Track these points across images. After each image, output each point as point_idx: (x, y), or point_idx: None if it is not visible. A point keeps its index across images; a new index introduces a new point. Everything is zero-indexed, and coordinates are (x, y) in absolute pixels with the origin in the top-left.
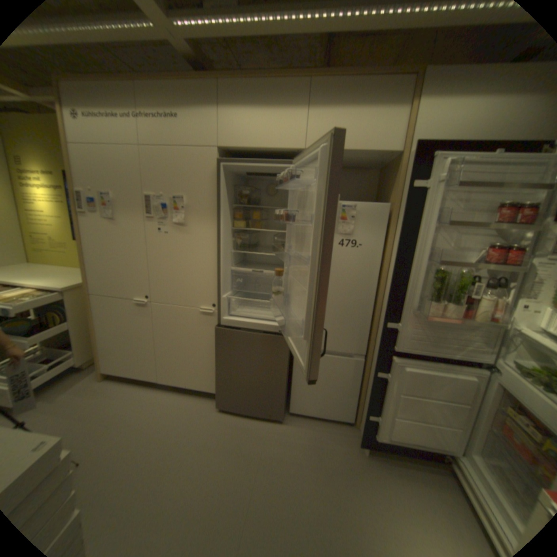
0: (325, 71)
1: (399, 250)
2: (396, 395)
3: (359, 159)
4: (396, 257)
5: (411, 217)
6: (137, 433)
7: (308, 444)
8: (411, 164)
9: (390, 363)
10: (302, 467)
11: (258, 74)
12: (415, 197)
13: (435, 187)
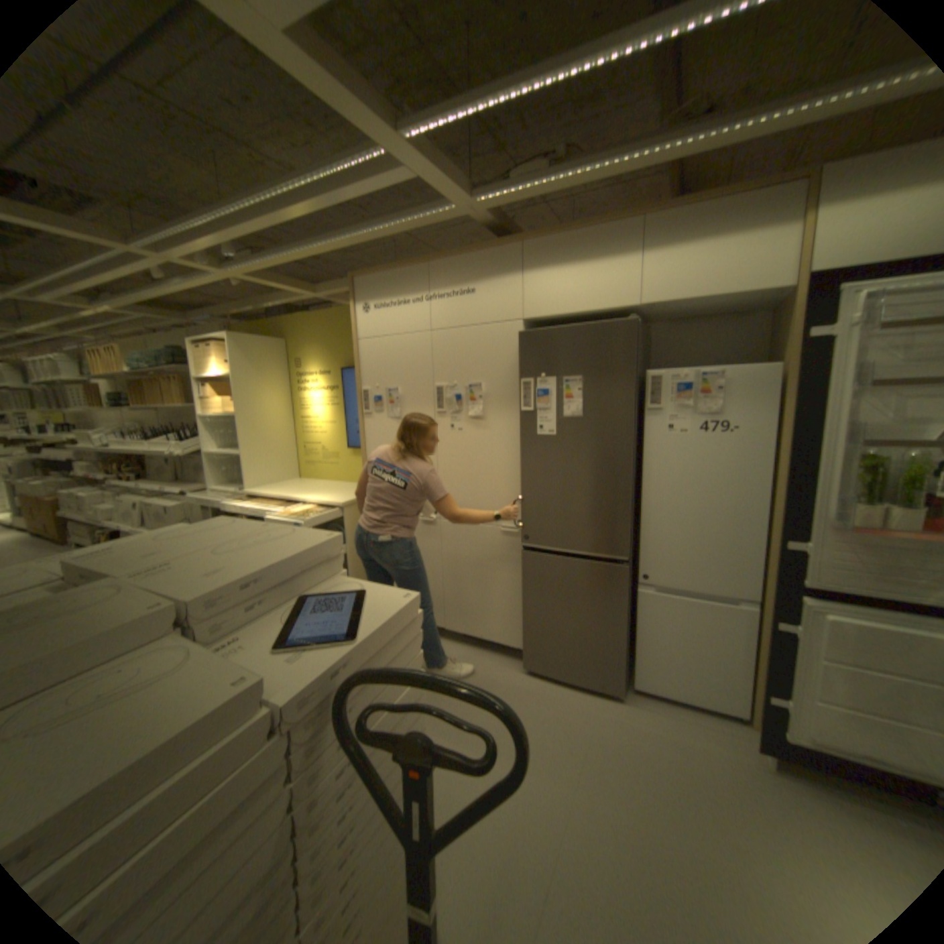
0: (663, 205)
1: (802, 432)
2: (817, 664)
3: (730, 304)
4: (799, 443)
5: (811, 380)
6: None
7: (667, 738)
8: (812, 304)
9: (799, 609)
10: (657, 764)
11: (574, 227)
12: (814, 352)
13: (846, 335)
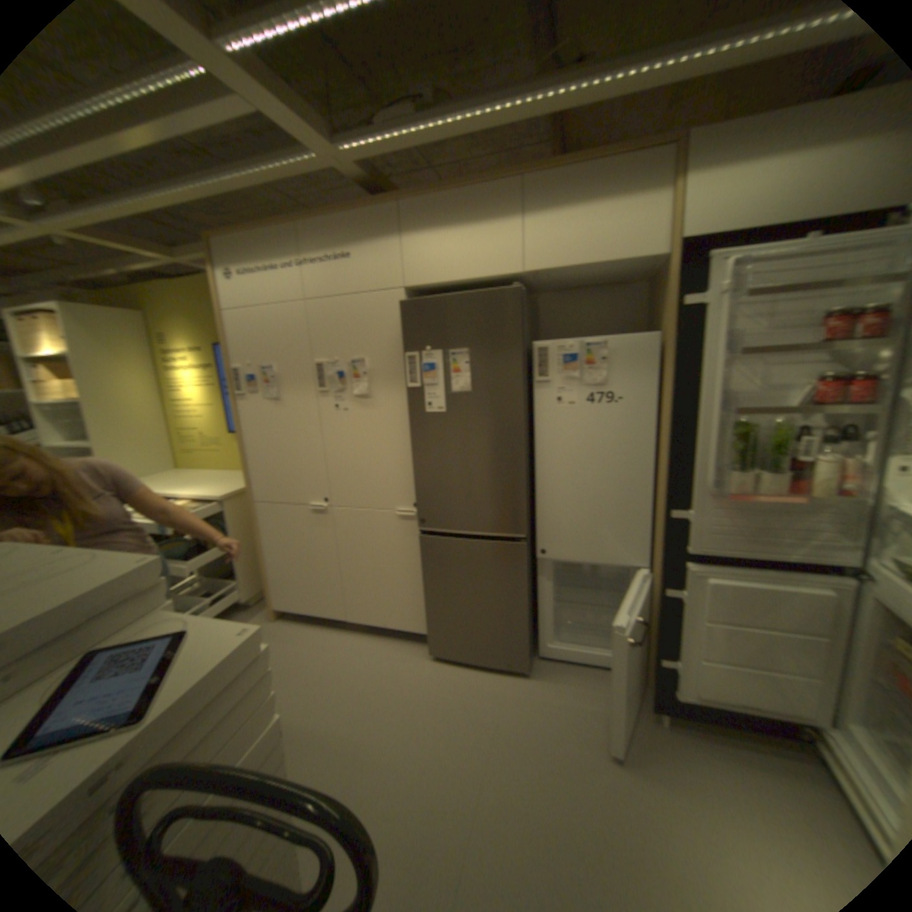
0: (542, 165)
1: (681, 401)
2: (701, 626)
3: (611, 273)
4: (678, 412)
5: (688, 349)
6: (328, 687)
7: (571, 709)
8: (685, 272)
9: (684, 574)
10: (562, 739)
11: (452, 186)
12: (690, 321)
13: (718, 302)
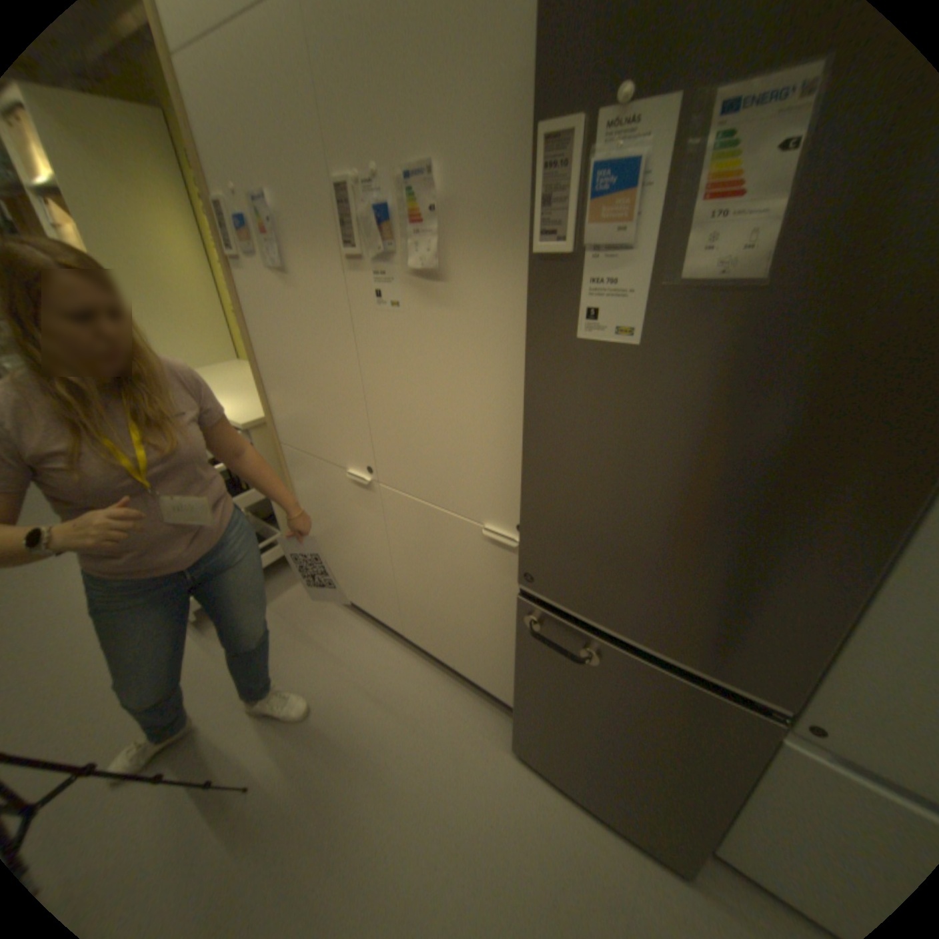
0: None
1: None
2: None
3: None
4: None
5: None
6: (352, 753)
7: None
8: None
9: None
10: None
11: None
12: None
13: None
